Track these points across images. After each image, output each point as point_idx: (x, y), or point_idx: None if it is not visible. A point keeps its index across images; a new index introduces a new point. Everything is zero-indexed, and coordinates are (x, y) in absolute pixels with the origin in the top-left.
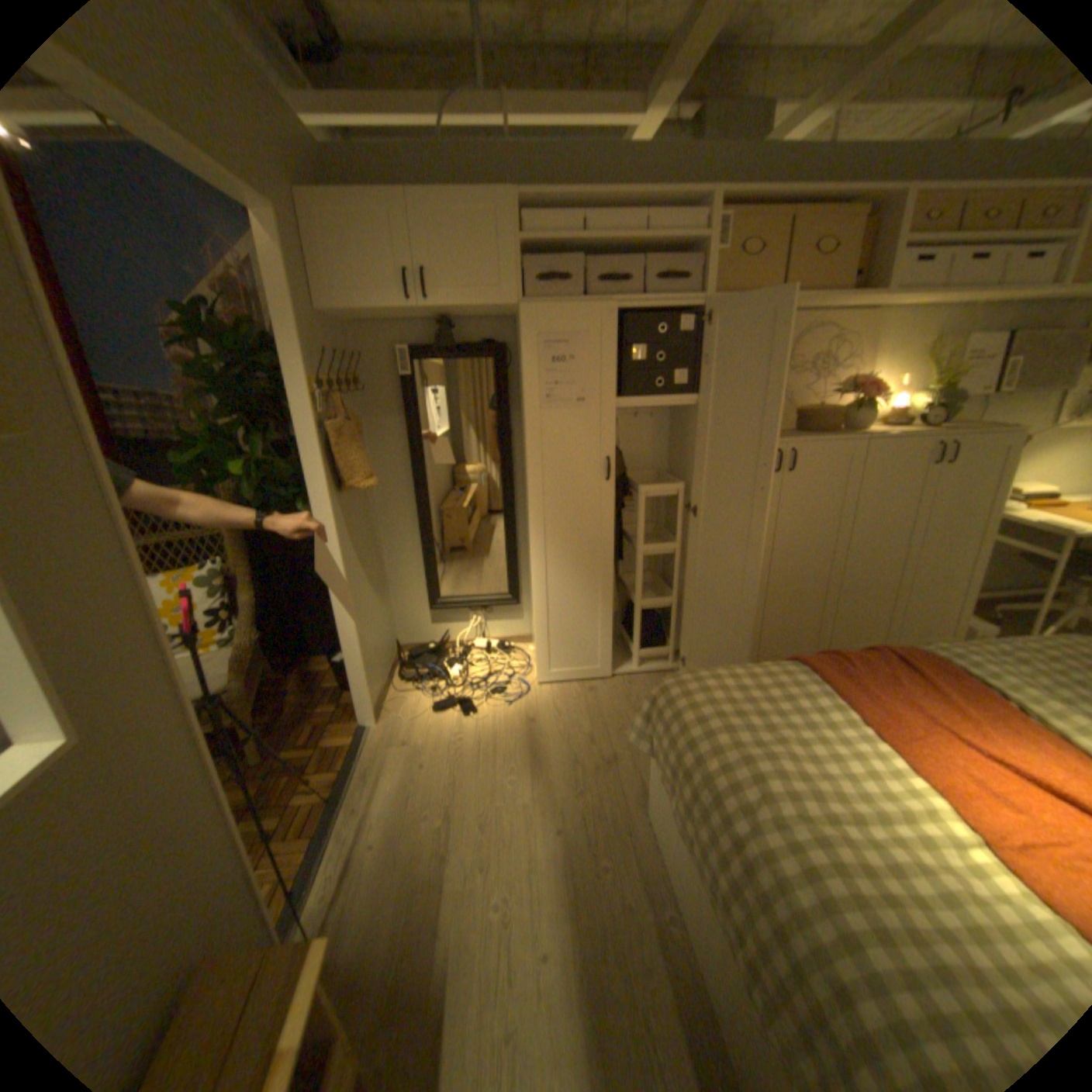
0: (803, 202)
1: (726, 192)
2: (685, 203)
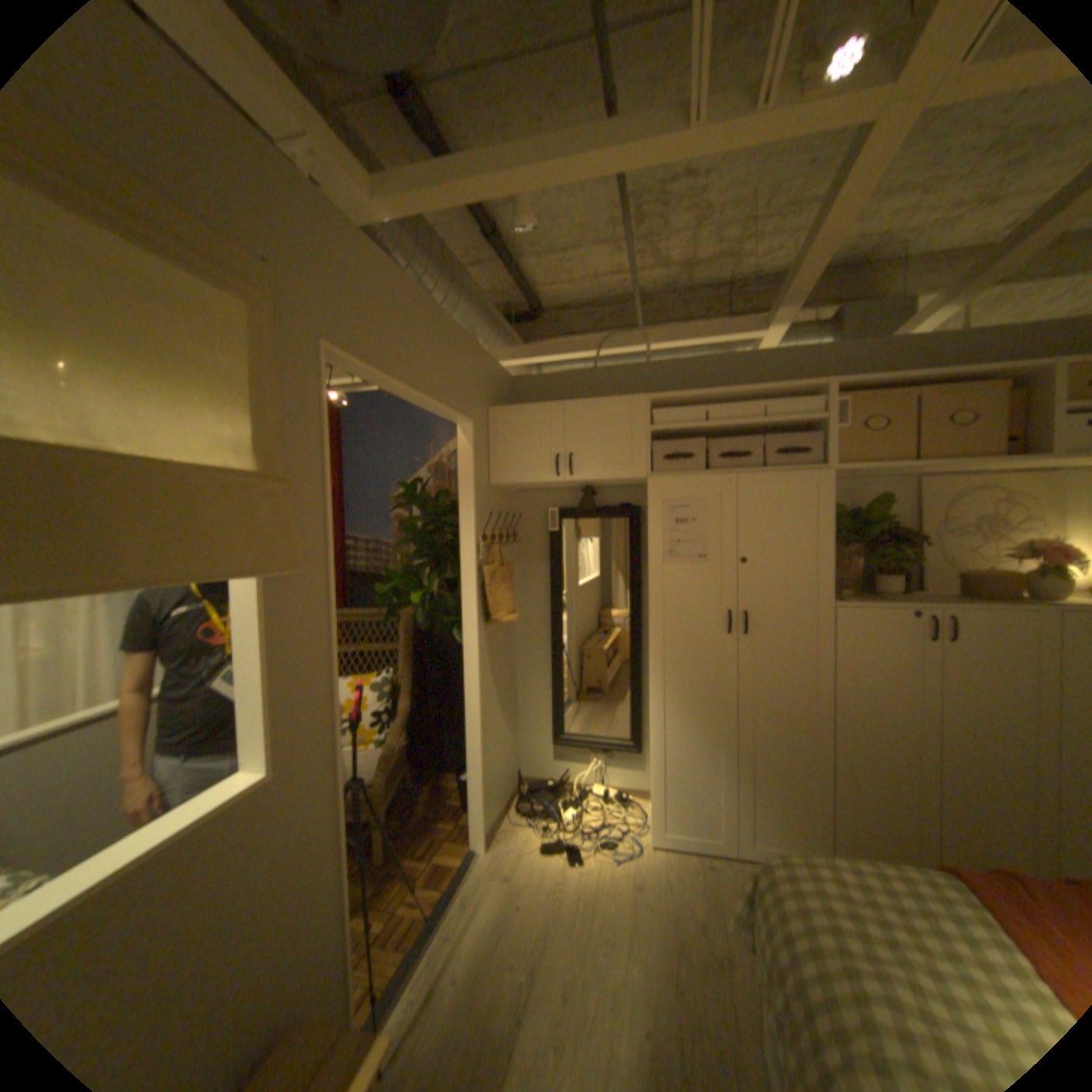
0: (929, 383)
1: (840, 383)
2: (802, 393)
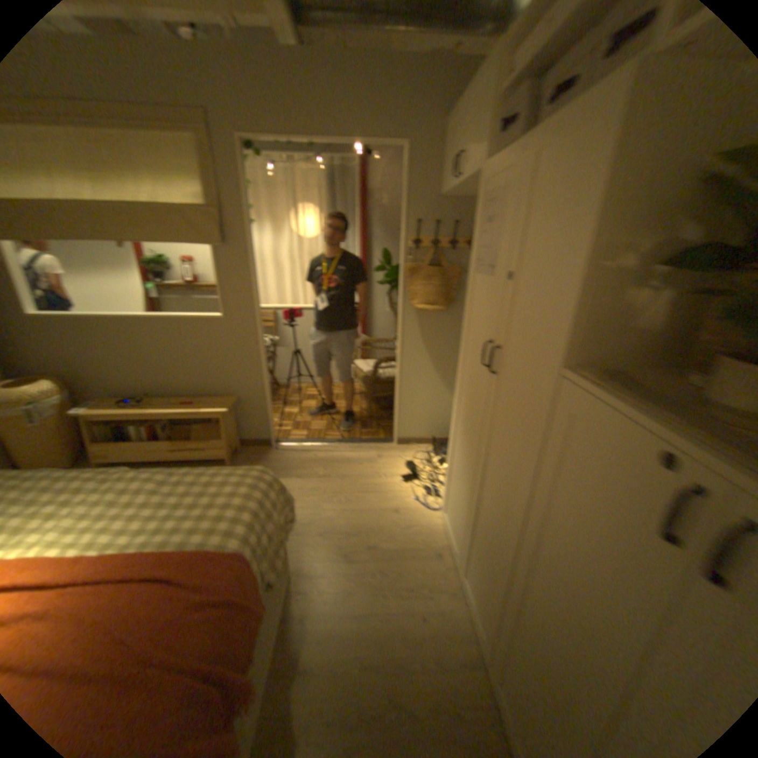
0: None
1: None
2: None
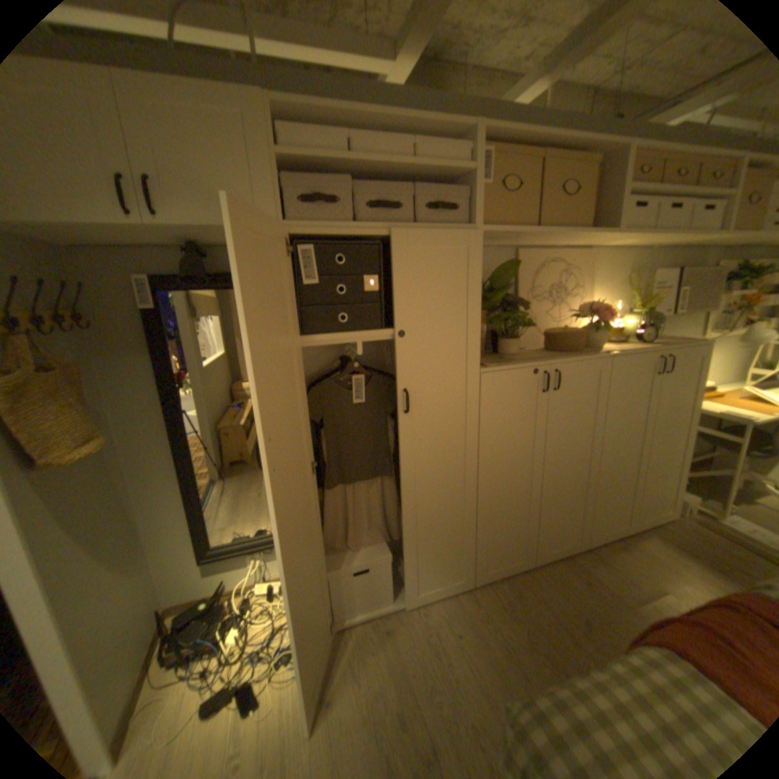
0: (547, 147)
1: (487, 126)
2: (447, 136)
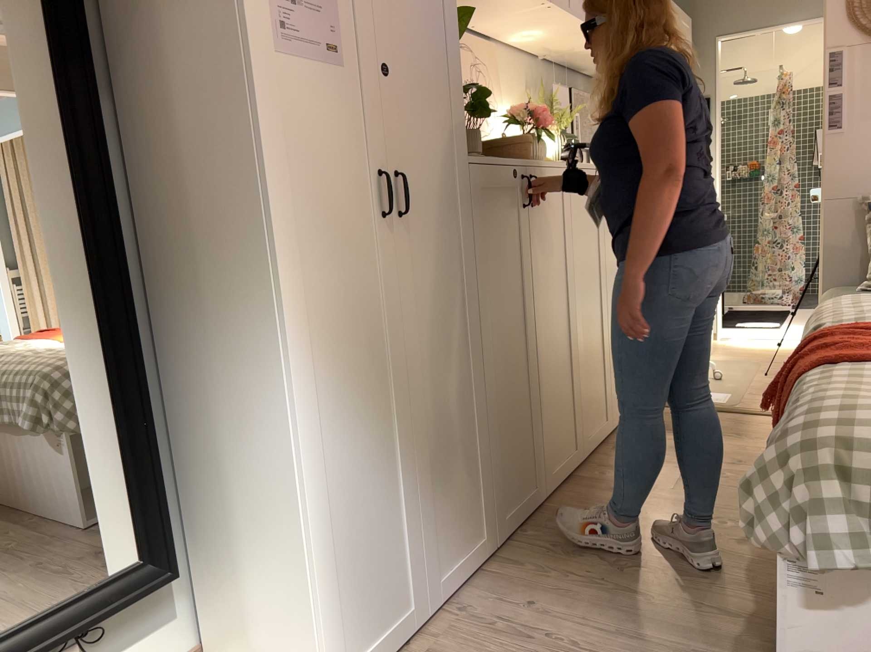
0: None
1: None
2: None
